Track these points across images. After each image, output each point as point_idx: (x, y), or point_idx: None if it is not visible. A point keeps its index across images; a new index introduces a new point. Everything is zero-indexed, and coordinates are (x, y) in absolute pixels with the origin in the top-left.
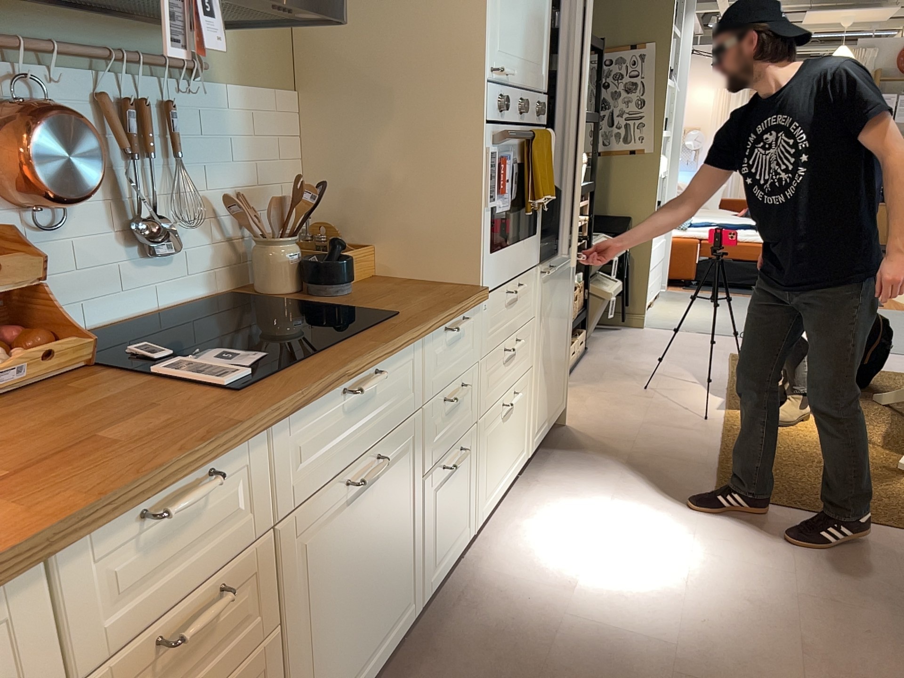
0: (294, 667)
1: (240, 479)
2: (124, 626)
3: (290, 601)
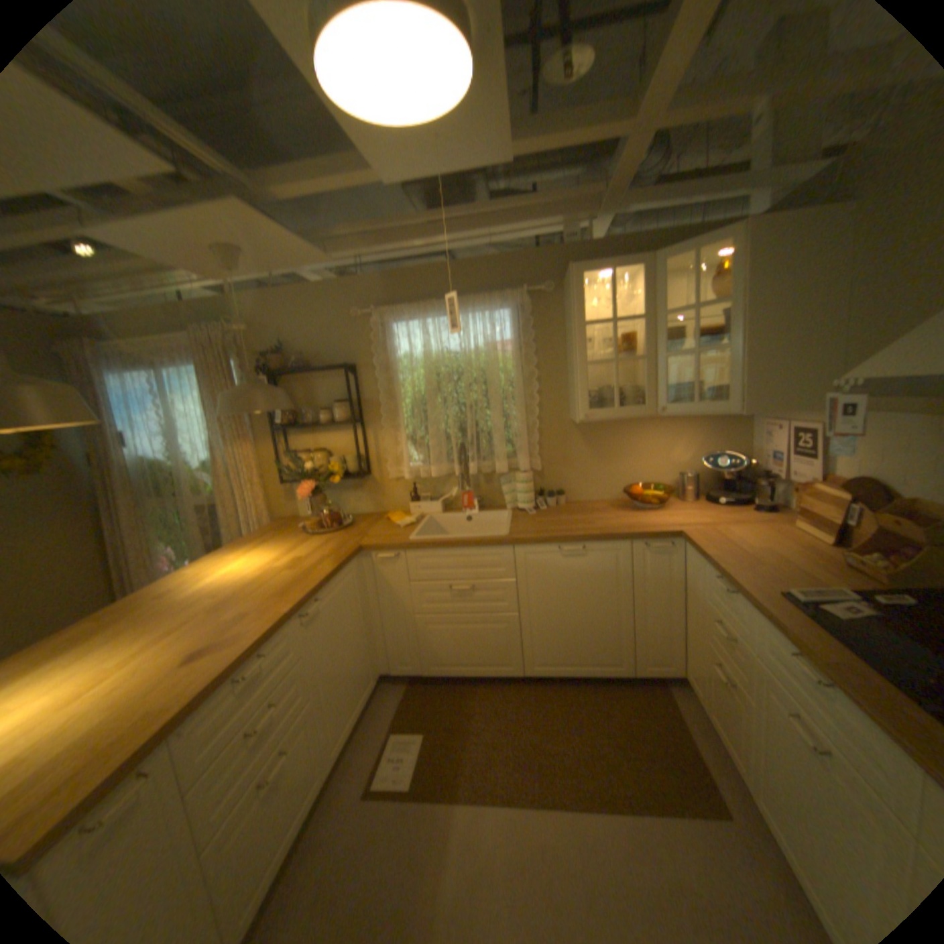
0: (760, 744)
1: (748, 614)
2: (717, 605)
3: (761, 708)
